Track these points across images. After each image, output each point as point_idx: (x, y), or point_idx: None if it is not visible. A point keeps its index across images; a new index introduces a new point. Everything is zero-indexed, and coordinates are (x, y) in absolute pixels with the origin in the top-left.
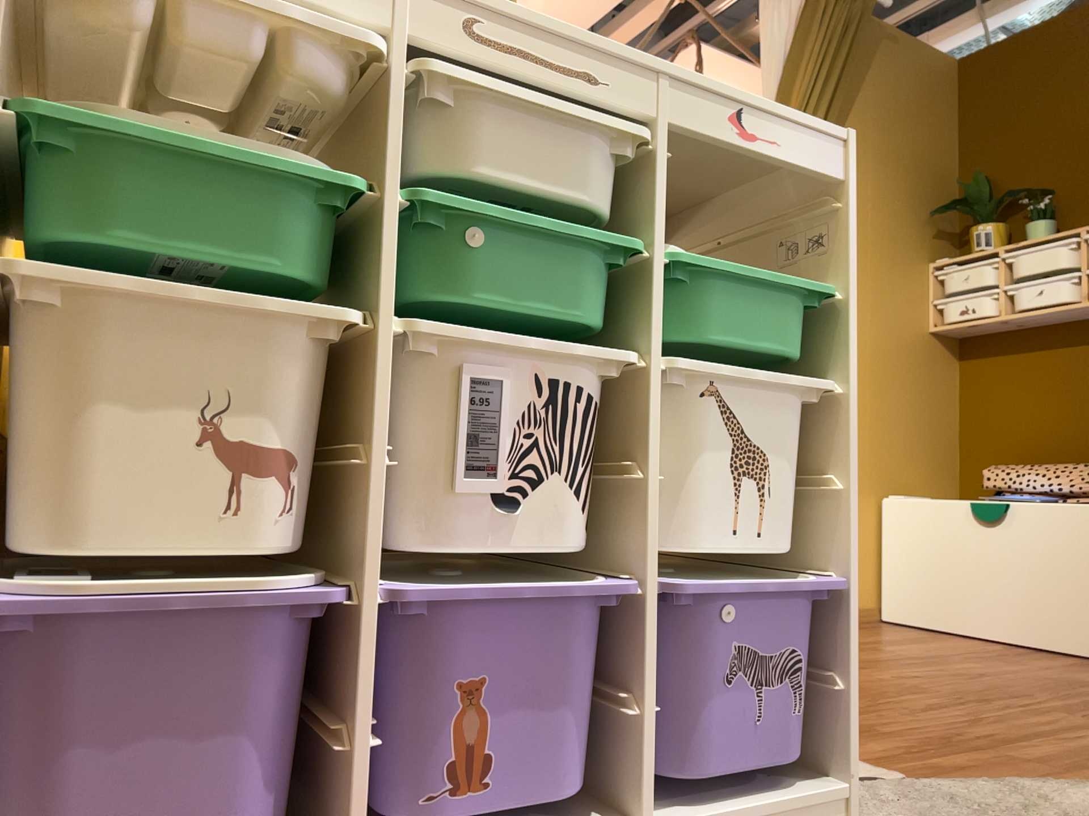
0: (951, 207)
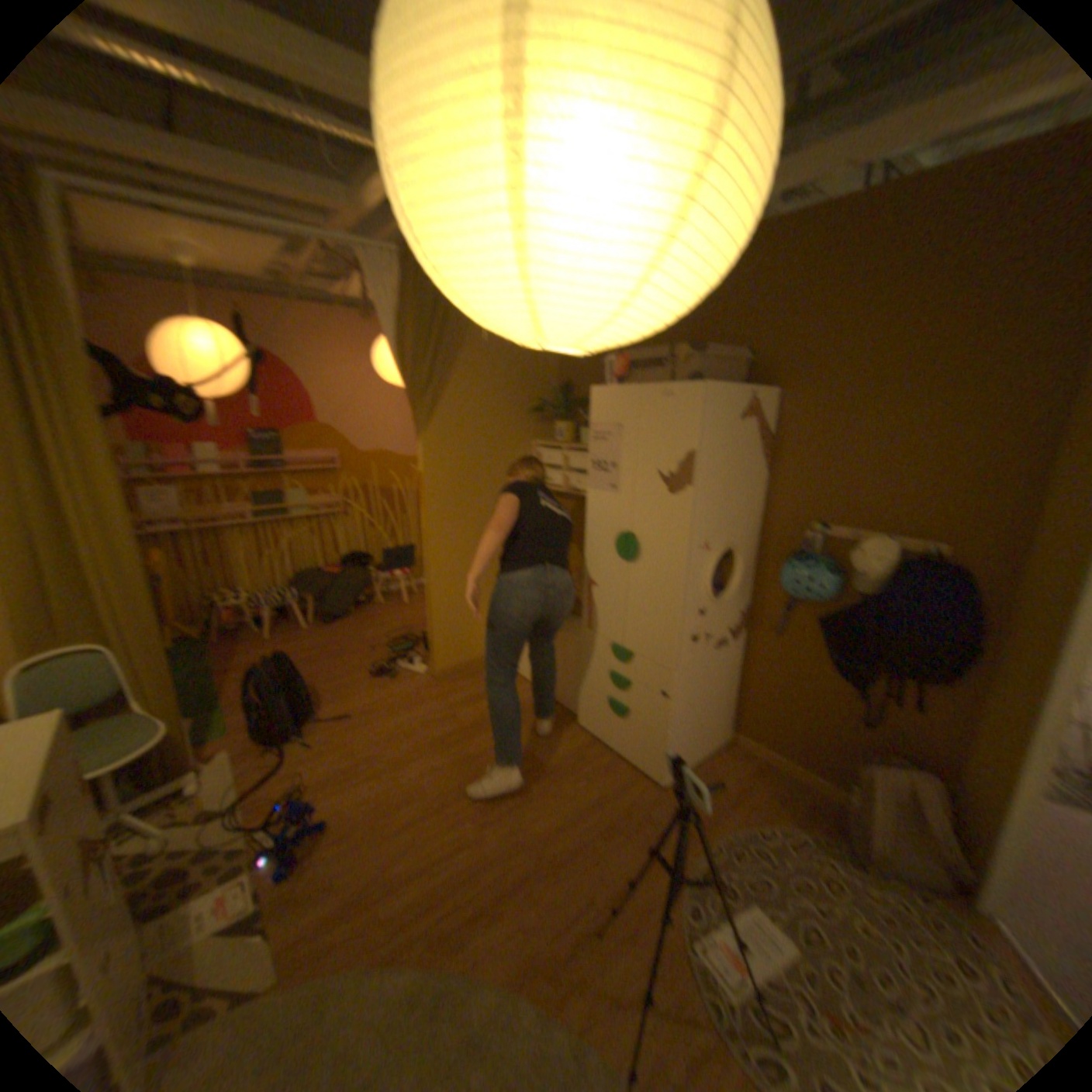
0: (550, 407)
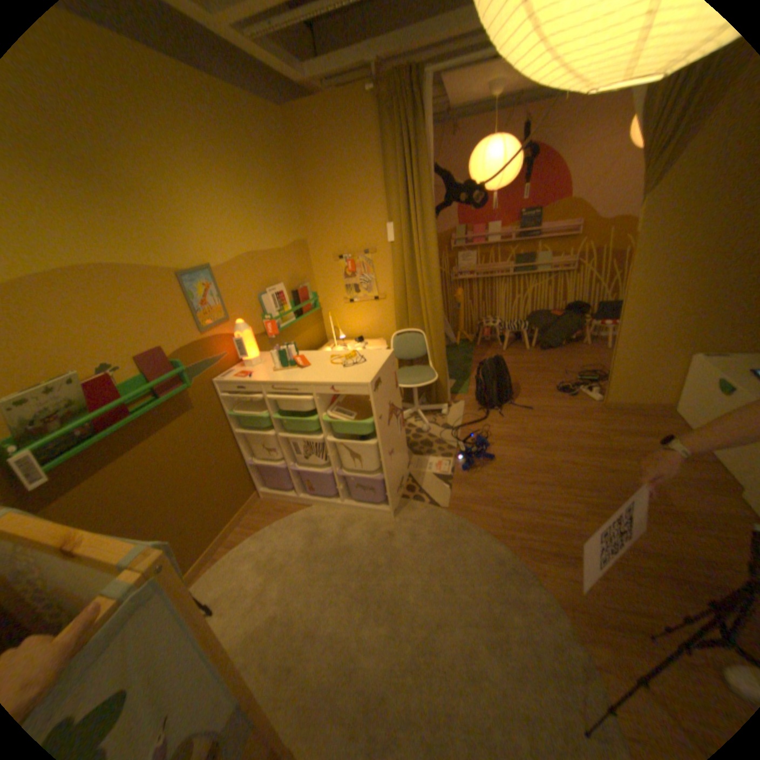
0: None
